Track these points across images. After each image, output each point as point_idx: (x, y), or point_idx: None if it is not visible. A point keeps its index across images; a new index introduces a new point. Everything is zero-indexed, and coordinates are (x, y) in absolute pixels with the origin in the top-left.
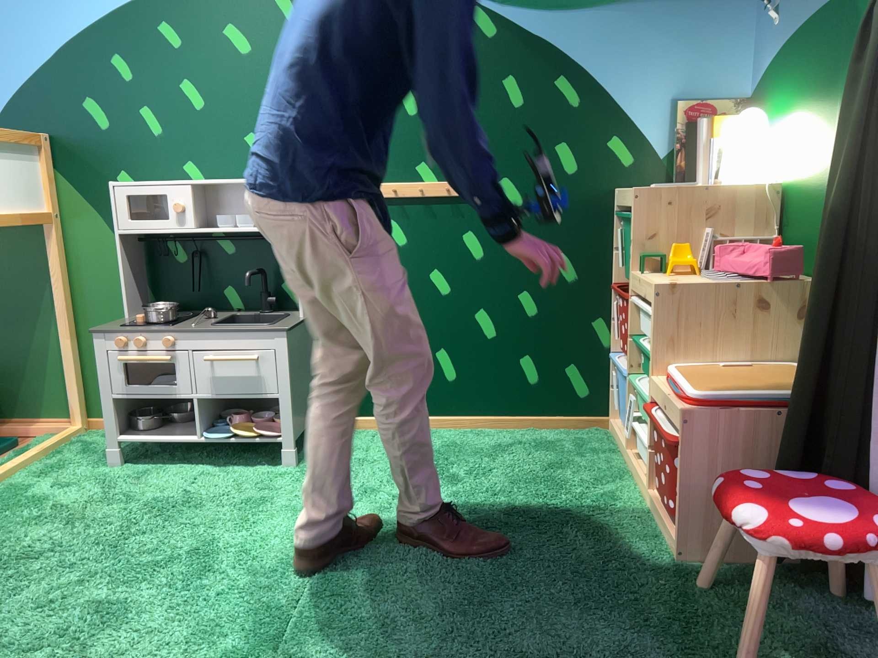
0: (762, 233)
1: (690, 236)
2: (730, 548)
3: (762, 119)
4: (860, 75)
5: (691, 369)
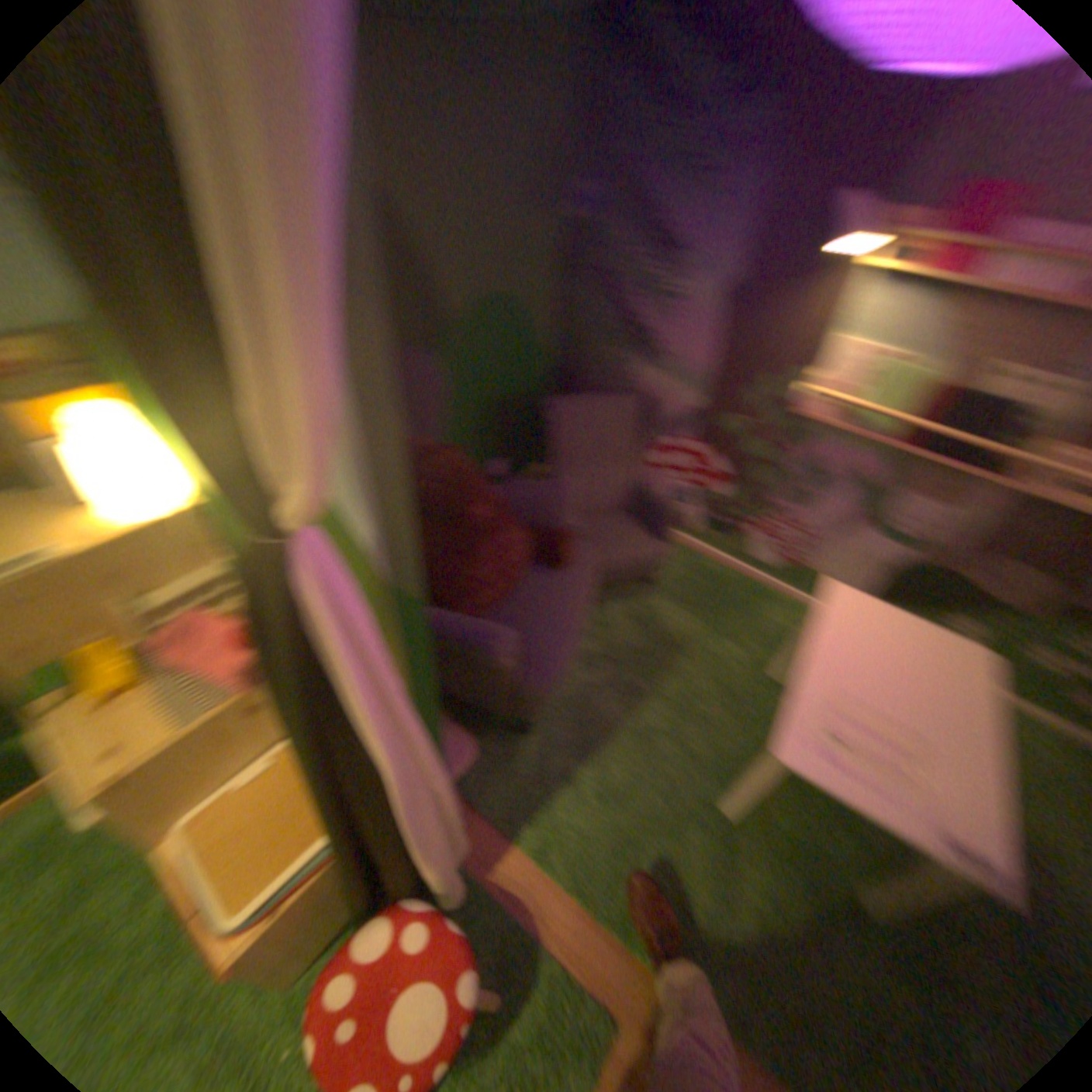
0: (198, 566)
1: (88, 620)
2: (323, 945)
3: (108, 388)
4: (247, 470)
5: (194, 826)
